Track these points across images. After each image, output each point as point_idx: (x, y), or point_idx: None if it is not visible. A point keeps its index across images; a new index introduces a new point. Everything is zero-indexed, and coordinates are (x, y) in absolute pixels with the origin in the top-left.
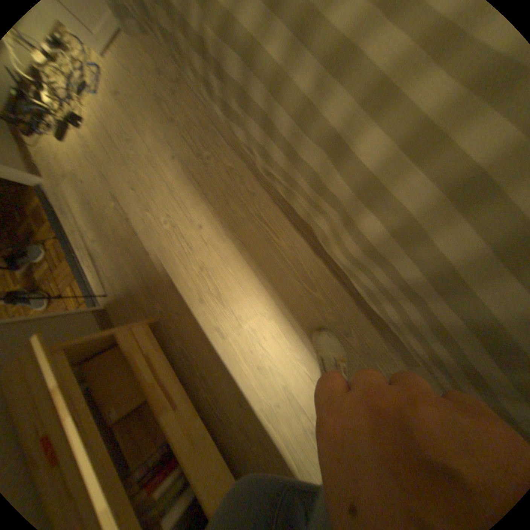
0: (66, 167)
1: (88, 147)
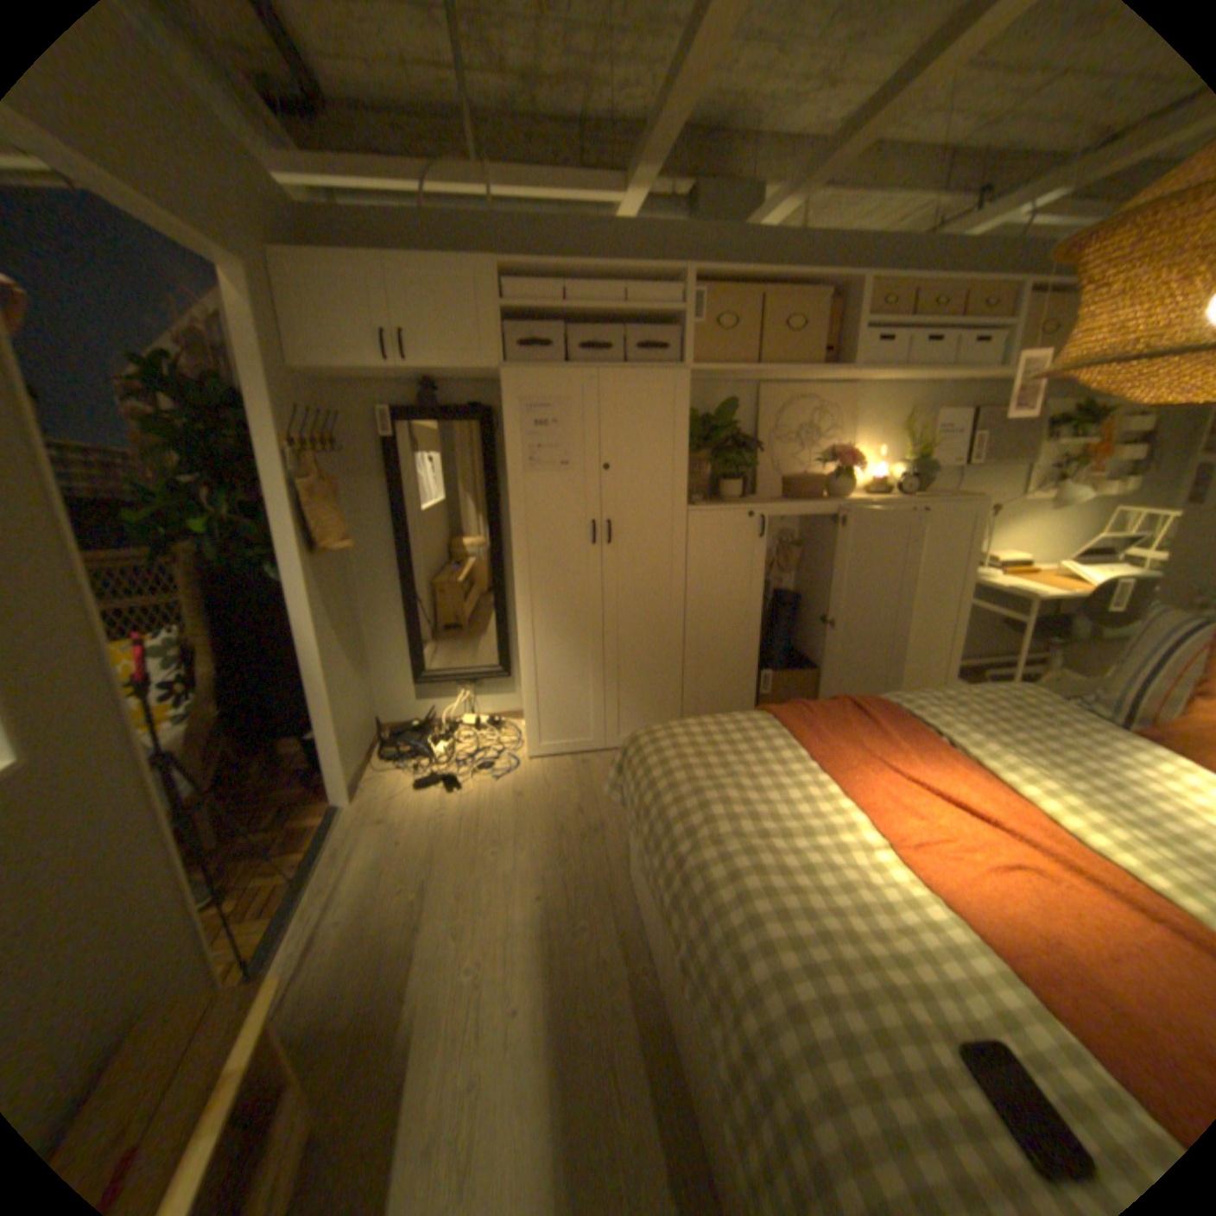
0: (392, 817)
1: (440, 818)
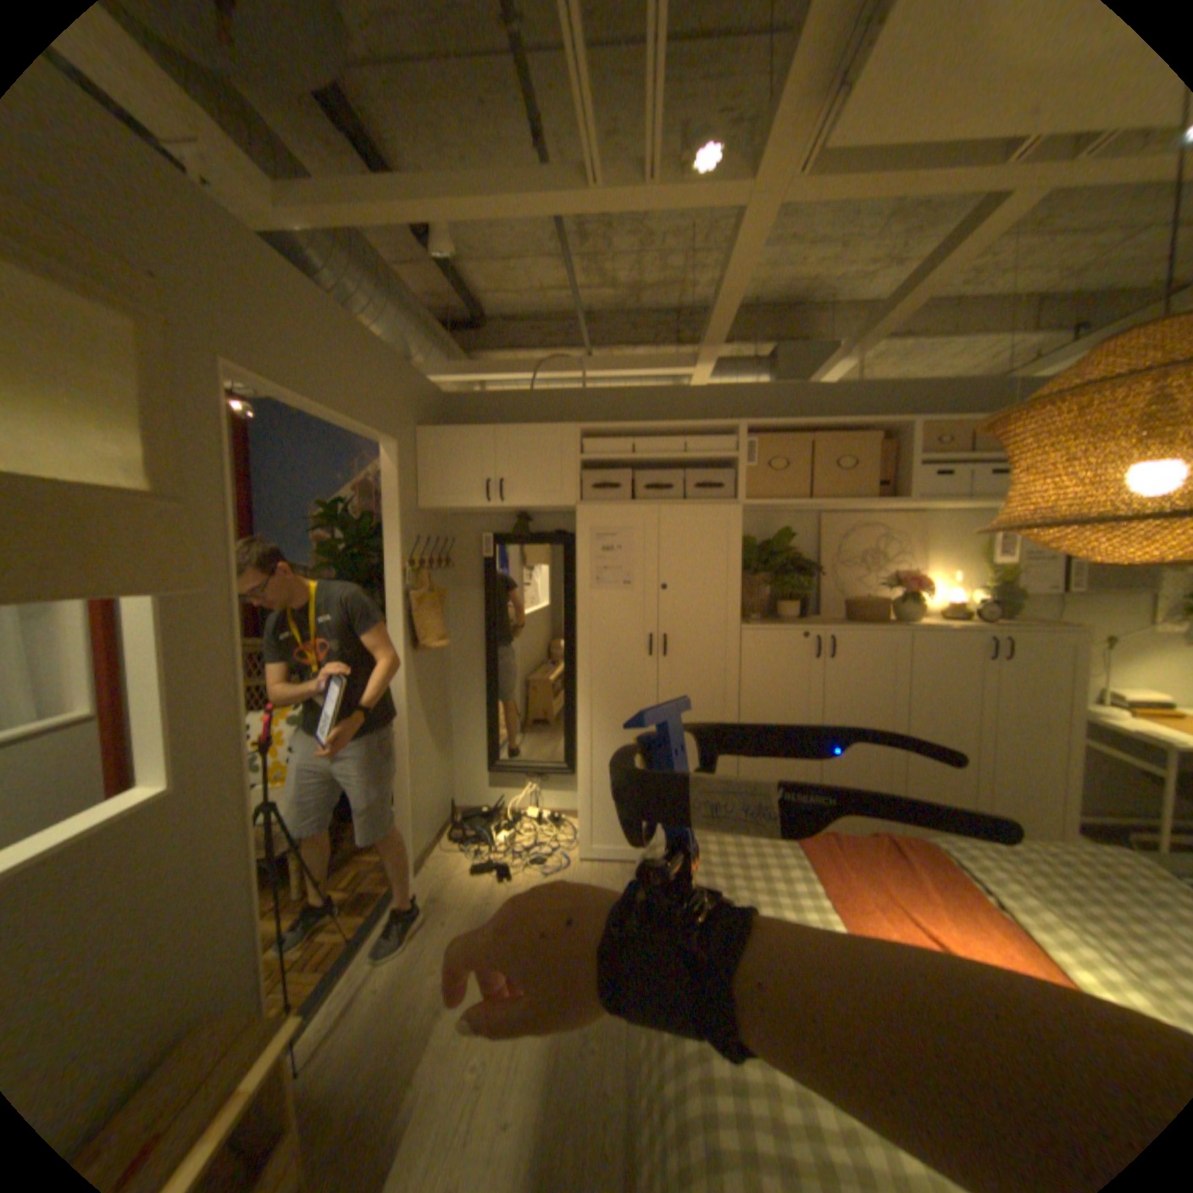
0: (443, 898)
1: (484, 907)
